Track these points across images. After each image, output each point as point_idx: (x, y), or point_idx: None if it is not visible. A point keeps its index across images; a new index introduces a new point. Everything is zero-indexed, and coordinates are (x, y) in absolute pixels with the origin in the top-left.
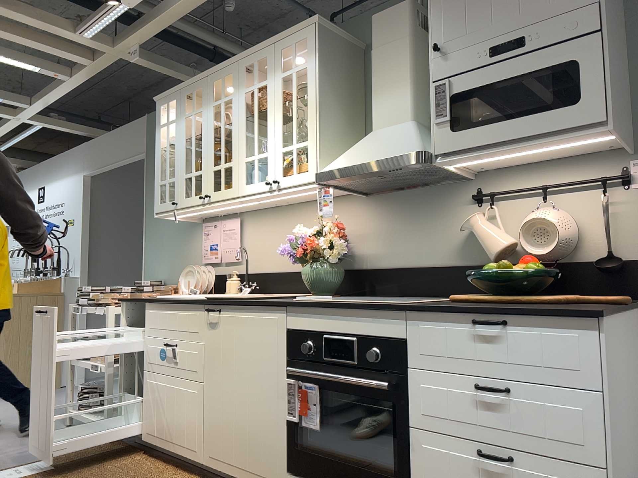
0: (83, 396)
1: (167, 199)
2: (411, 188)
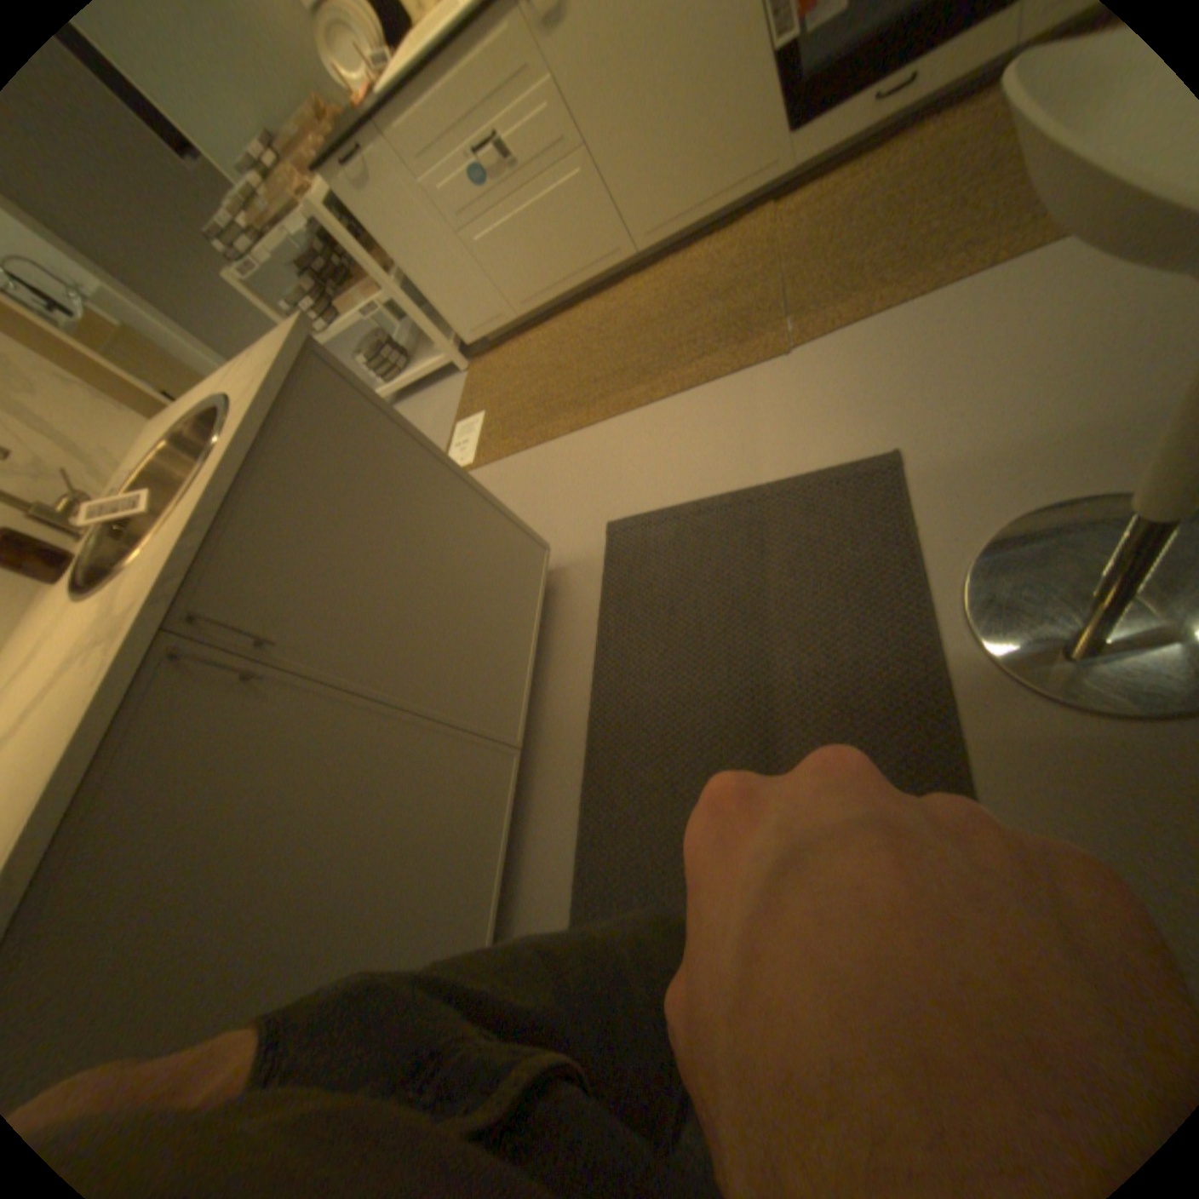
0: (376, 364)
1: None
2: None
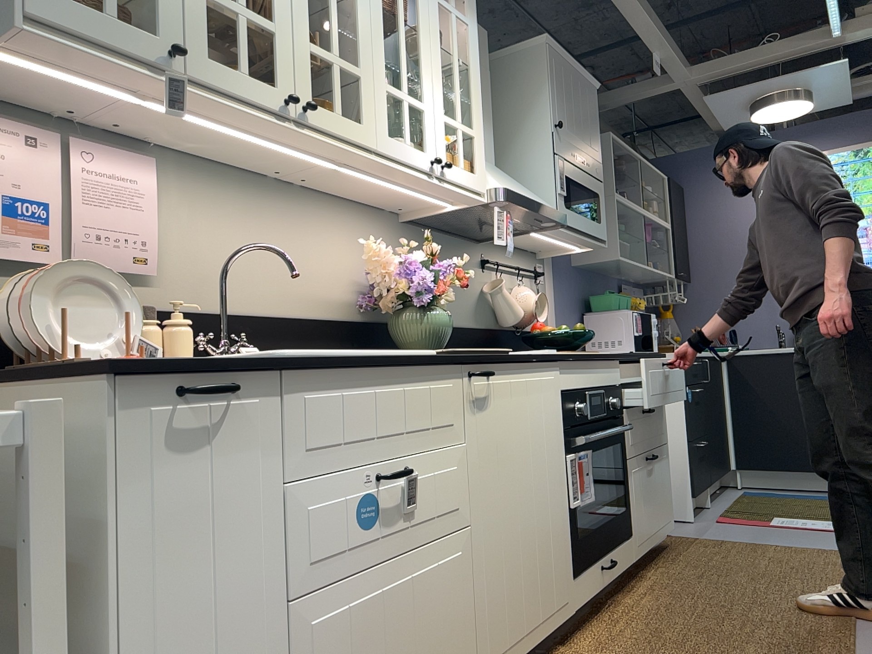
0: None
1: (113, 7)
2: (444, 232)
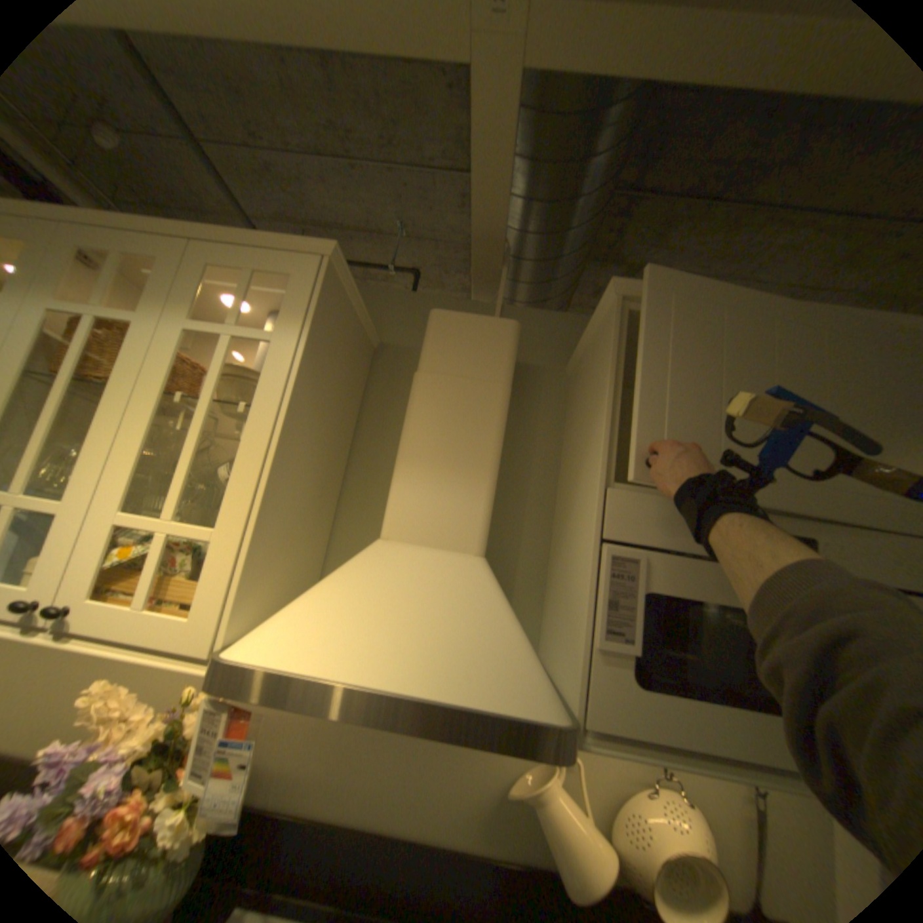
0: None
1: None
2: None
